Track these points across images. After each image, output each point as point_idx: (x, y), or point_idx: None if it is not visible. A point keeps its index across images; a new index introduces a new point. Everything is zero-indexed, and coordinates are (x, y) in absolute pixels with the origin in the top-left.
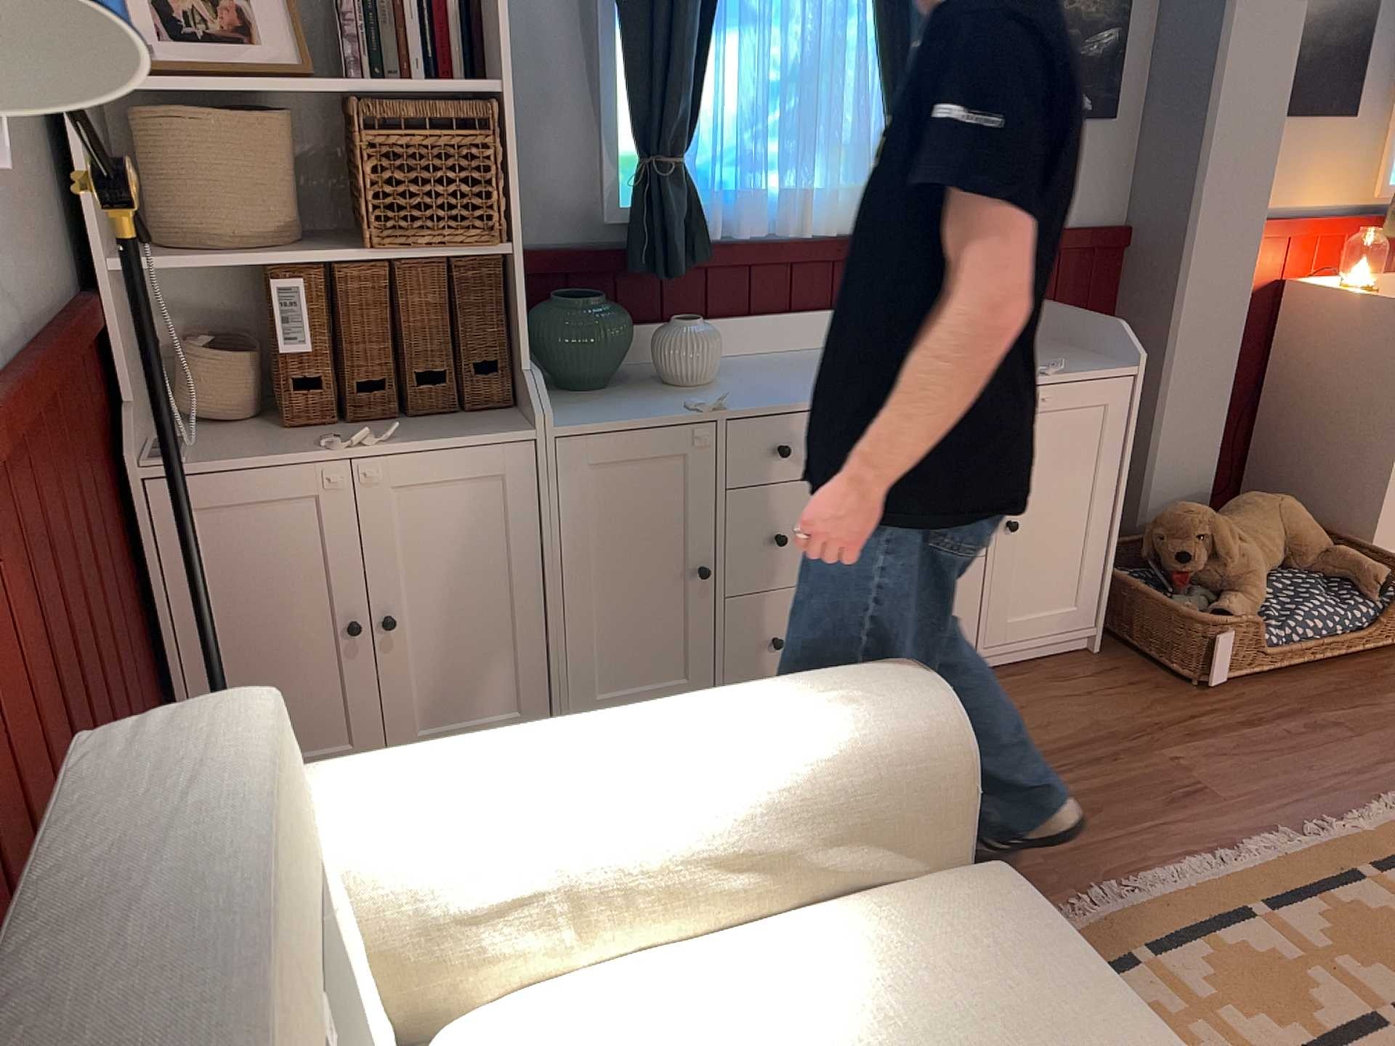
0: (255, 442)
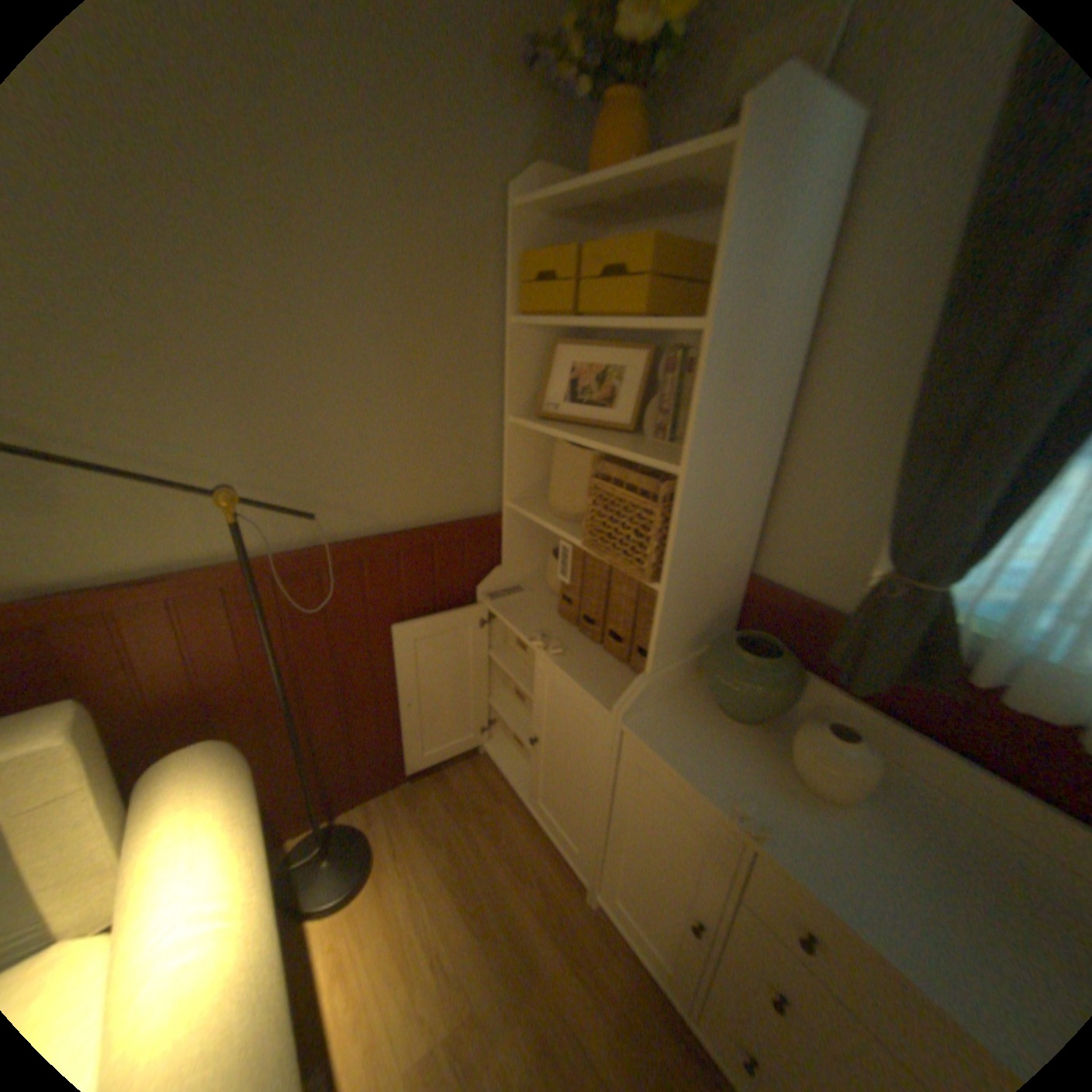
0: (536, 611)
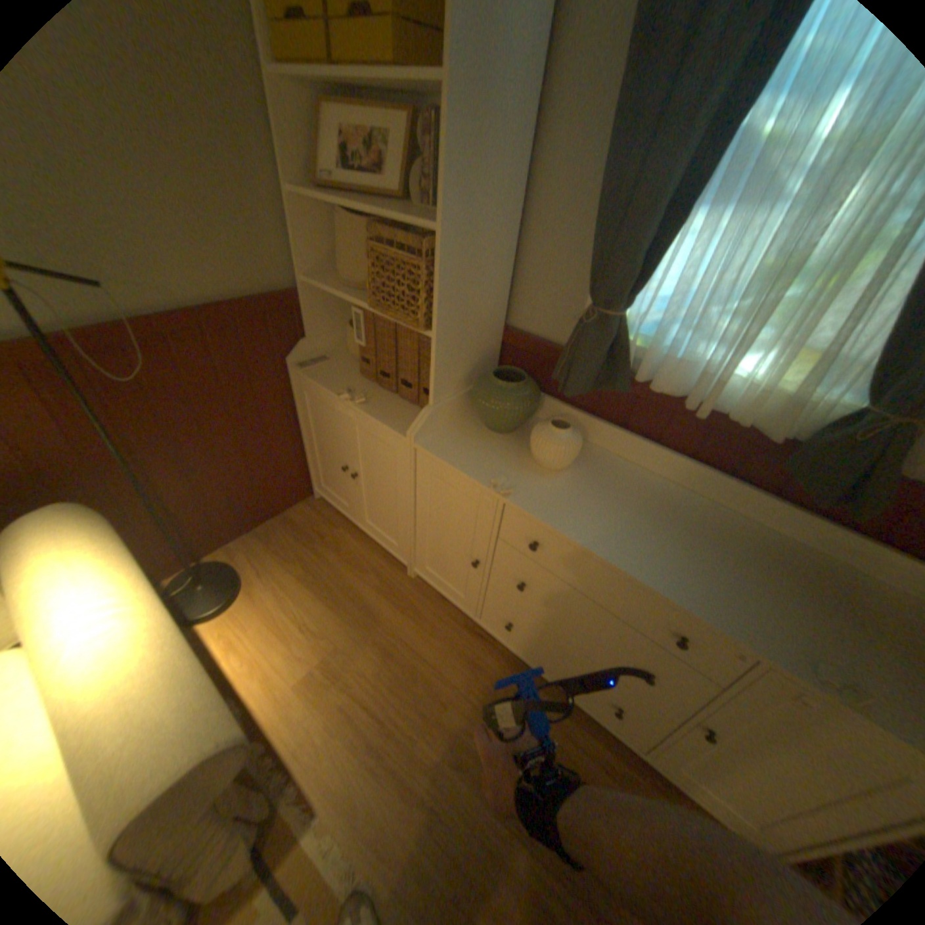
0: (342, 374)
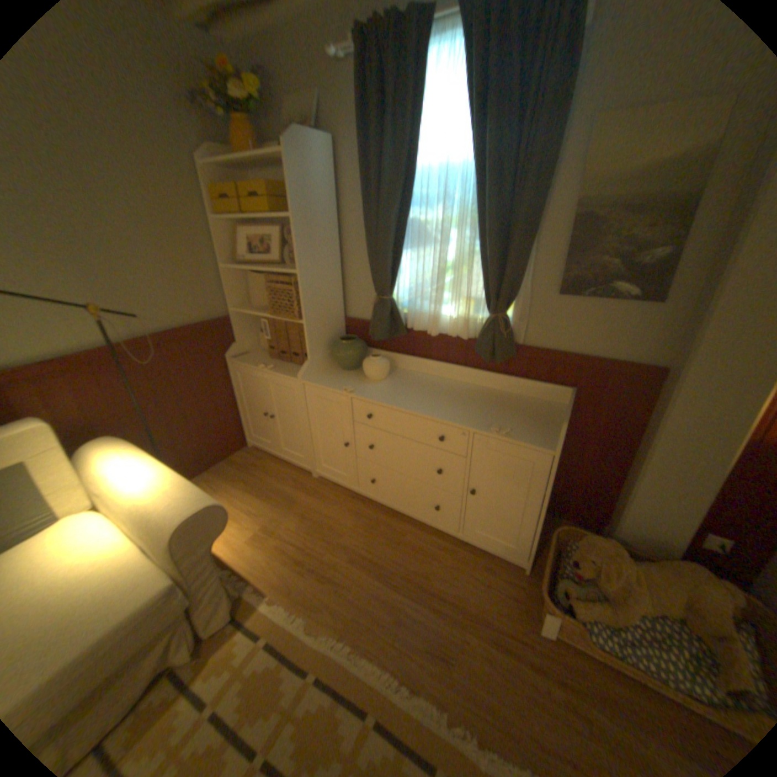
0: (259, 359)
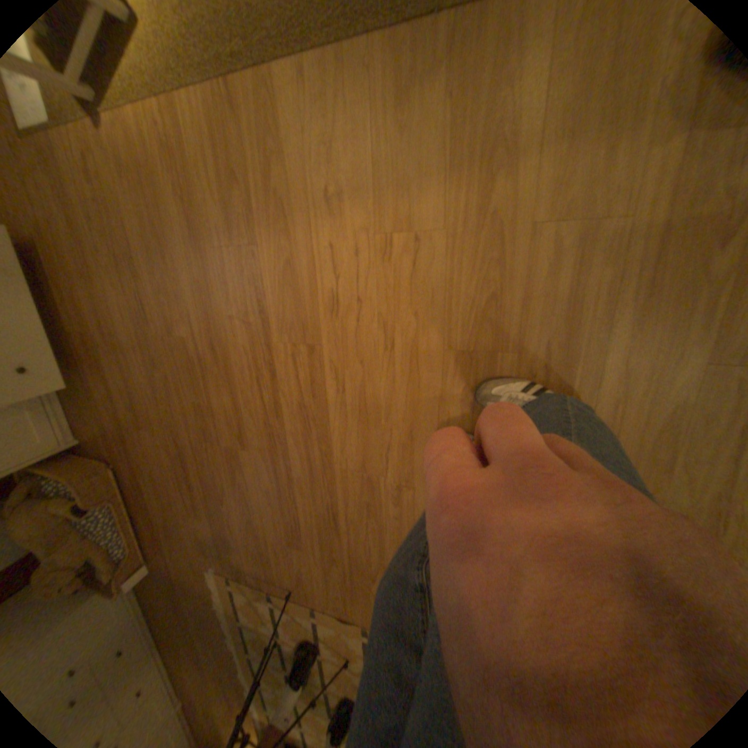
0: None
